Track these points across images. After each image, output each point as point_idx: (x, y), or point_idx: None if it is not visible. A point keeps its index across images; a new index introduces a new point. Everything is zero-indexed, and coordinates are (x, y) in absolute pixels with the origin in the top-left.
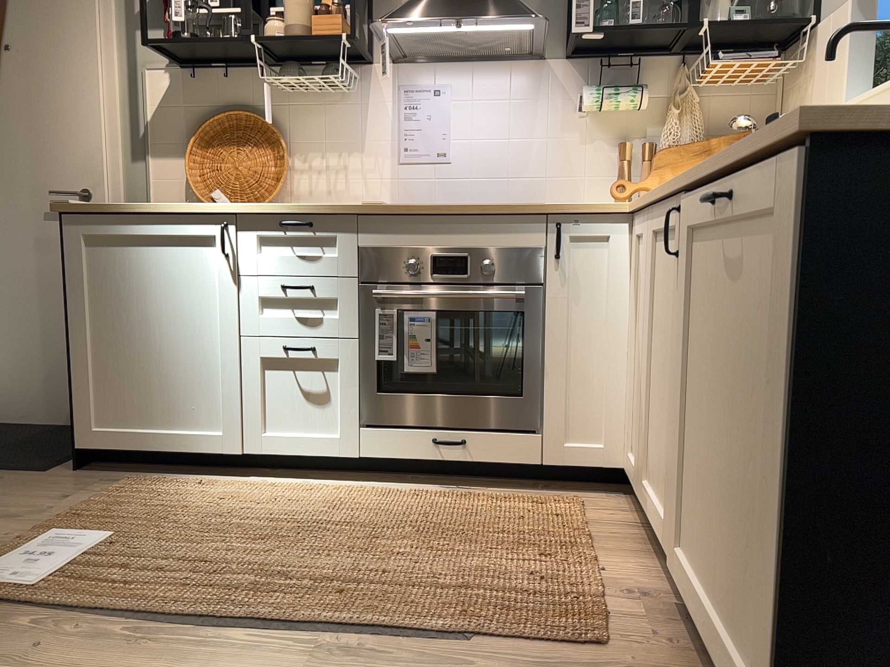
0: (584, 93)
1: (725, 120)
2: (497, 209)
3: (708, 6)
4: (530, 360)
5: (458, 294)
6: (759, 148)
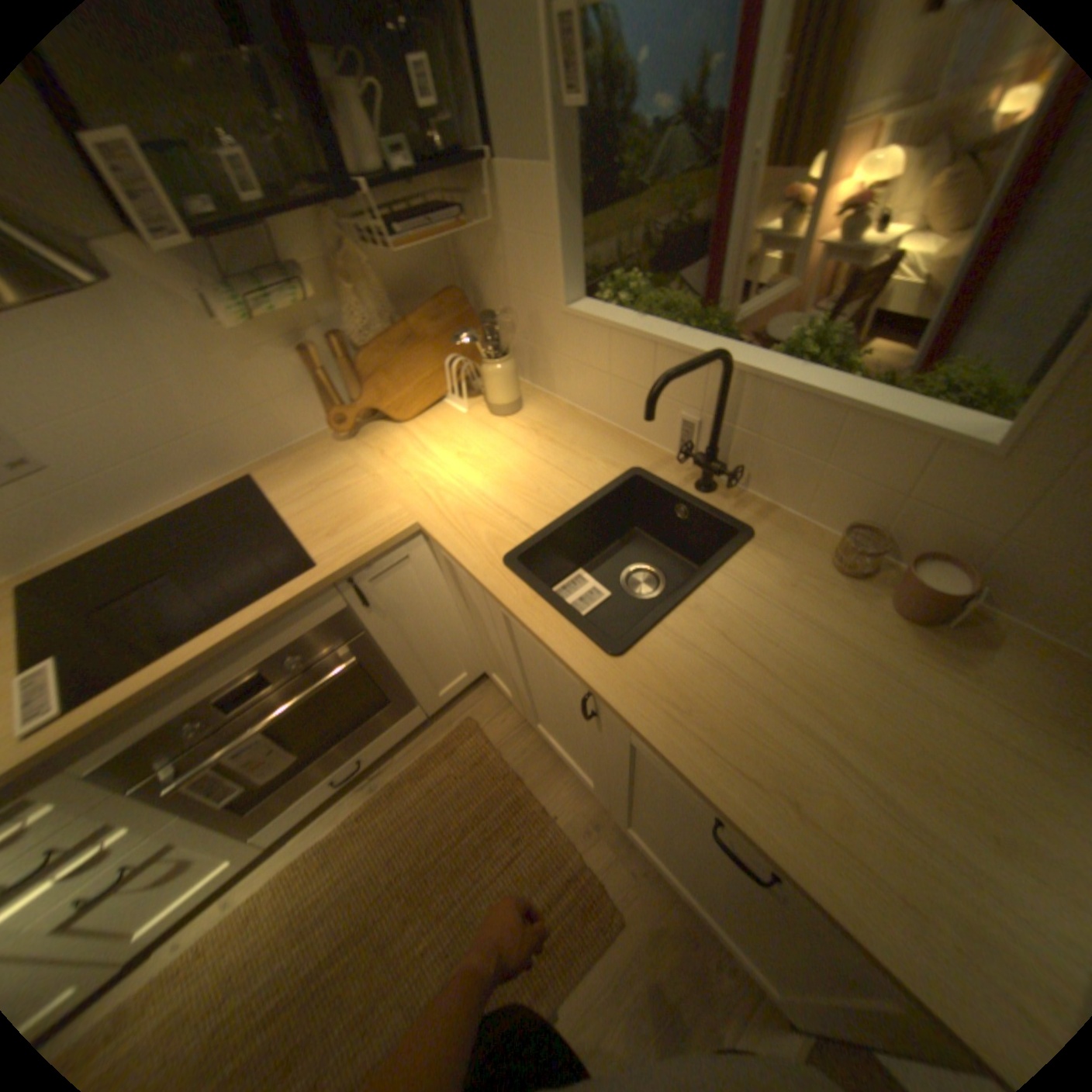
0: (210, 293)
1: (403, 266)
2: (263, 619)
3: (347, 127)
4: (378, 679)
5: (277, 712)
6: (823, 906)
